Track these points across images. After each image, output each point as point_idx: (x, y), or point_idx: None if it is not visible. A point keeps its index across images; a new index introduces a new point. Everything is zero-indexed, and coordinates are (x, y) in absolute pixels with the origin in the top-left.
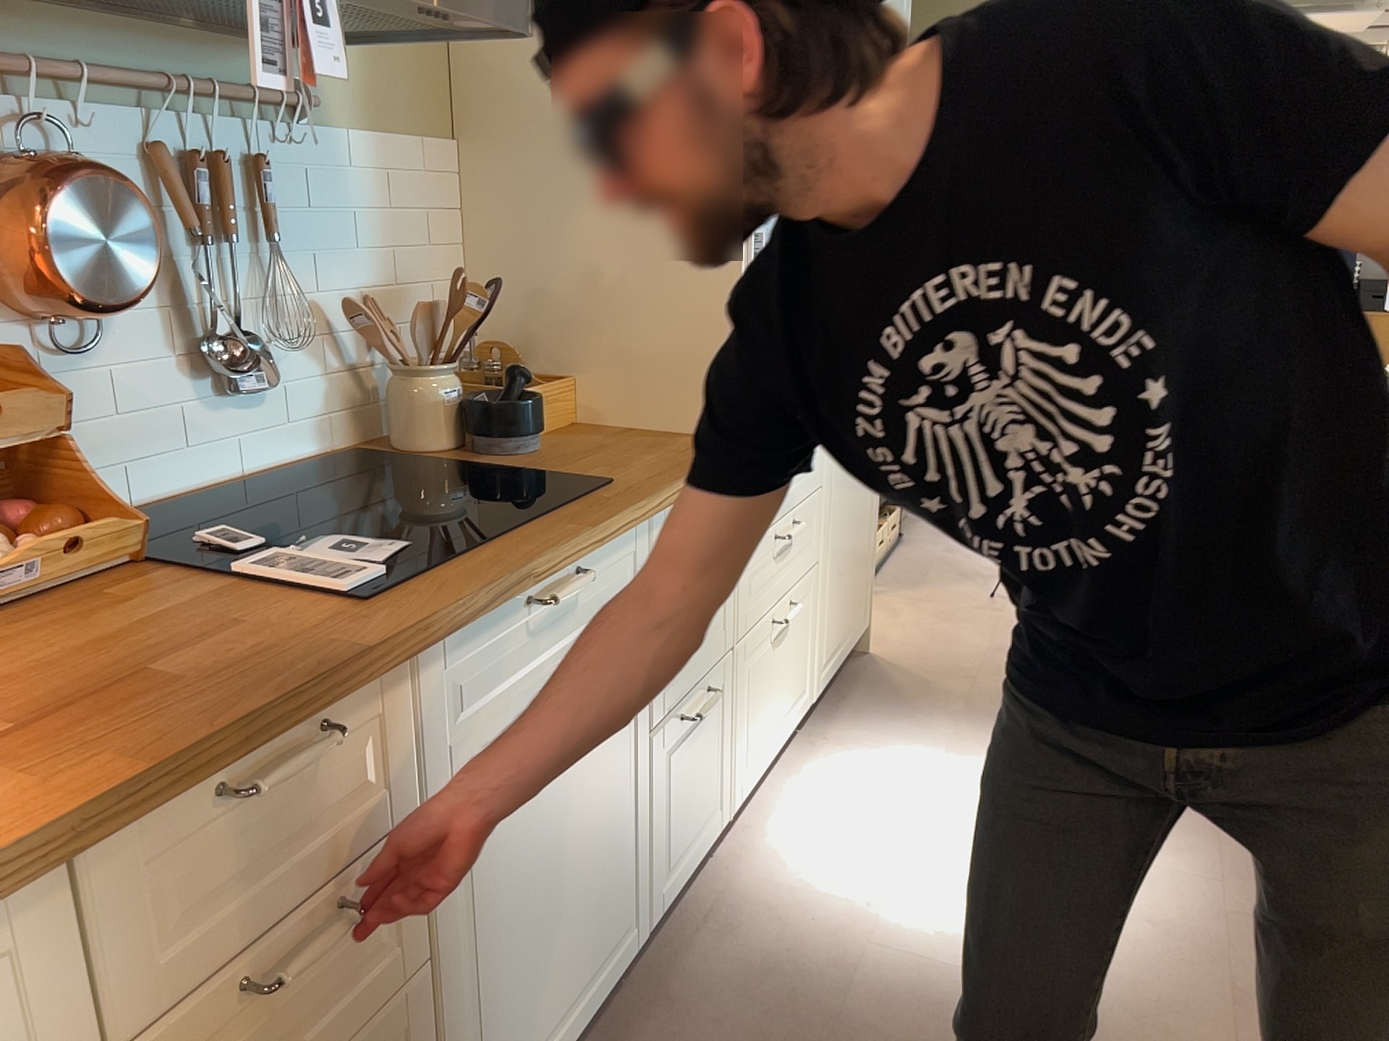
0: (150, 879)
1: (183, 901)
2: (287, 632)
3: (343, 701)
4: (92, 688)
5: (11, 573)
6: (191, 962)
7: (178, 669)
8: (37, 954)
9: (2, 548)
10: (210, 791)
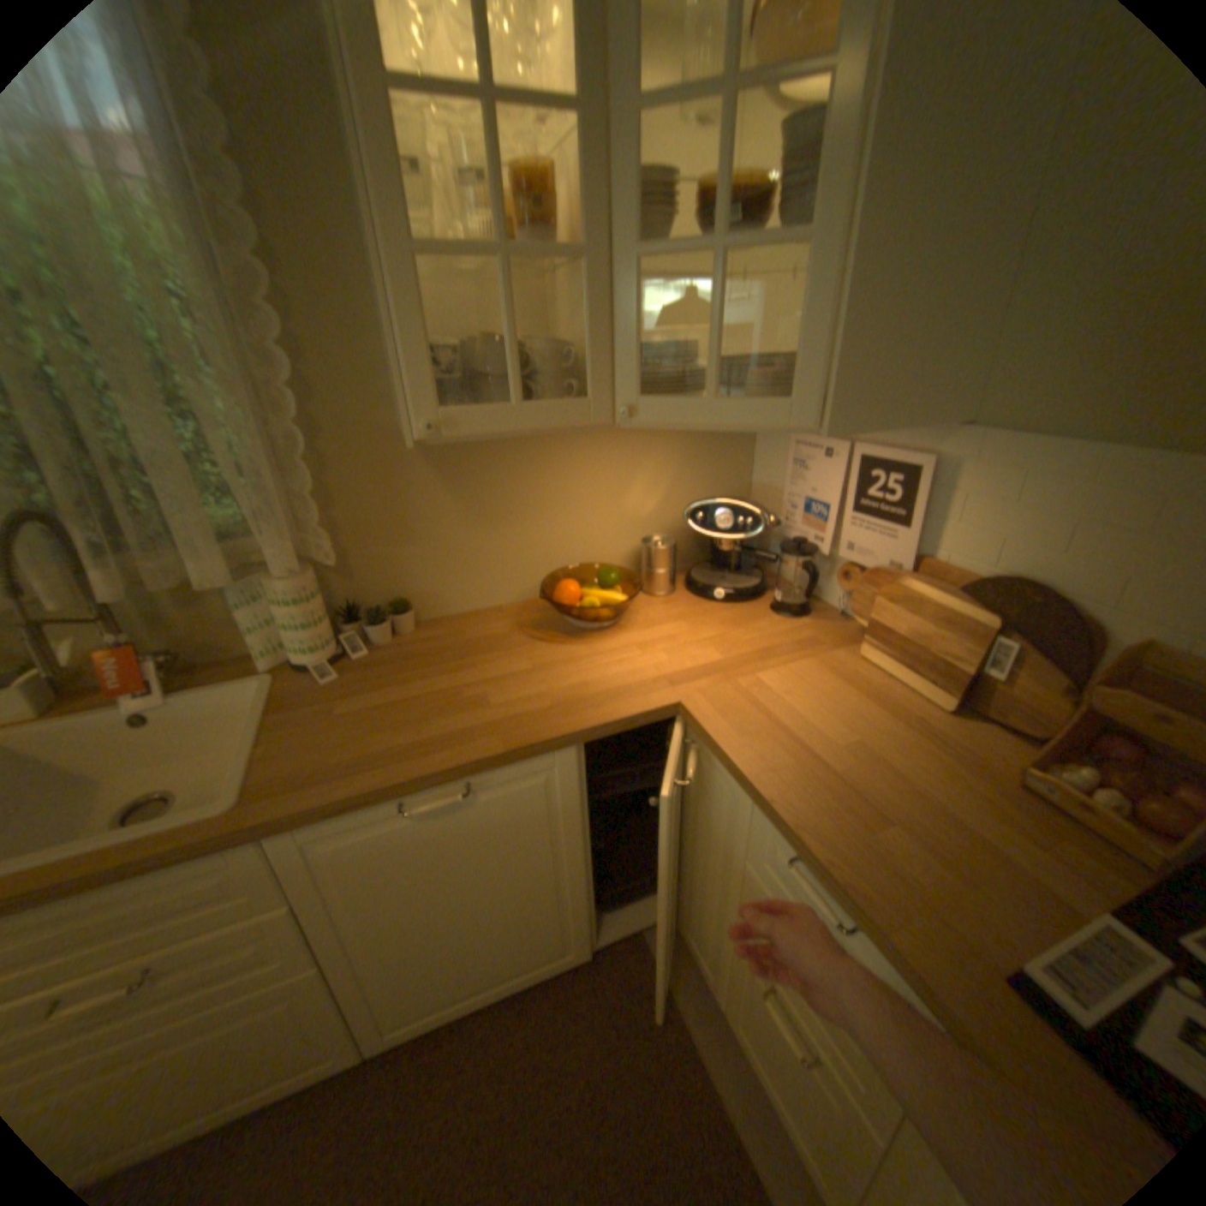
0: (777, 846)
1: (782, 871)
2: (947, 913)
3: (872, 939)
4: (880, 808)
5: (1045, 787)
6: (778, 893)
7: (894, 844)
8: (744, 807)
9: (1088, 784)
10: (800, 855)
